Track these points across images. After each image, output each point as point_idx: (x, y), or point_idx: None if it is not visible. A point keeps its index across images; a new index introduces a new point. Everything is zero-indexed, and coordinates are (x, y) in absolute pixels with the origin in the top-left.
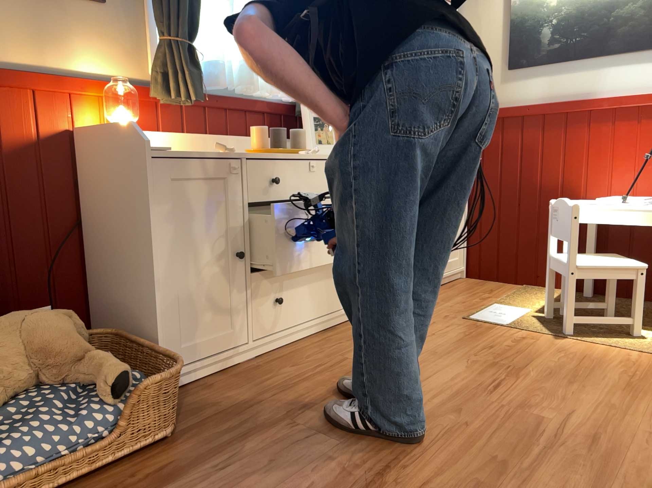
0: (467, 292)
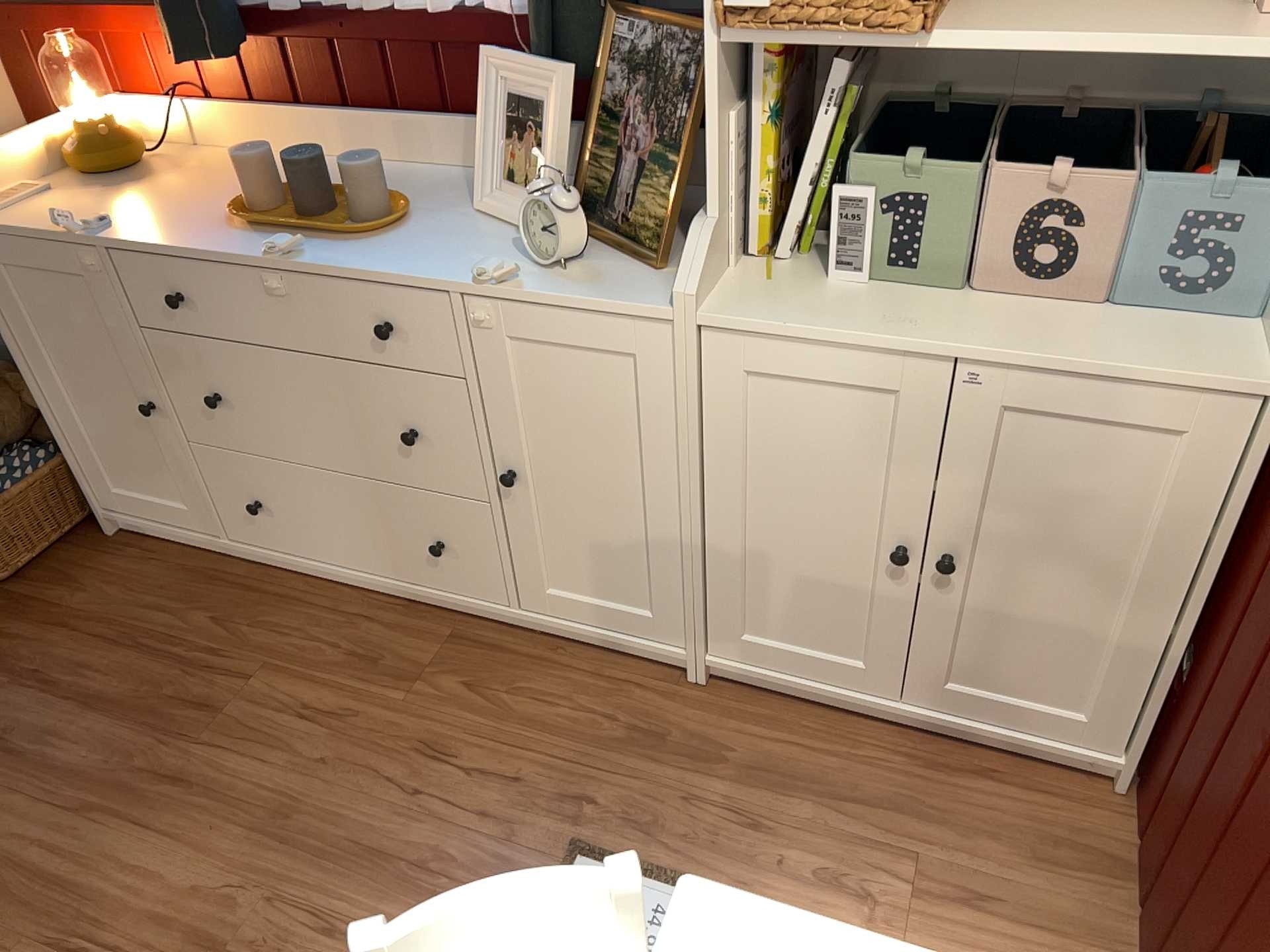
0: (886, 818)
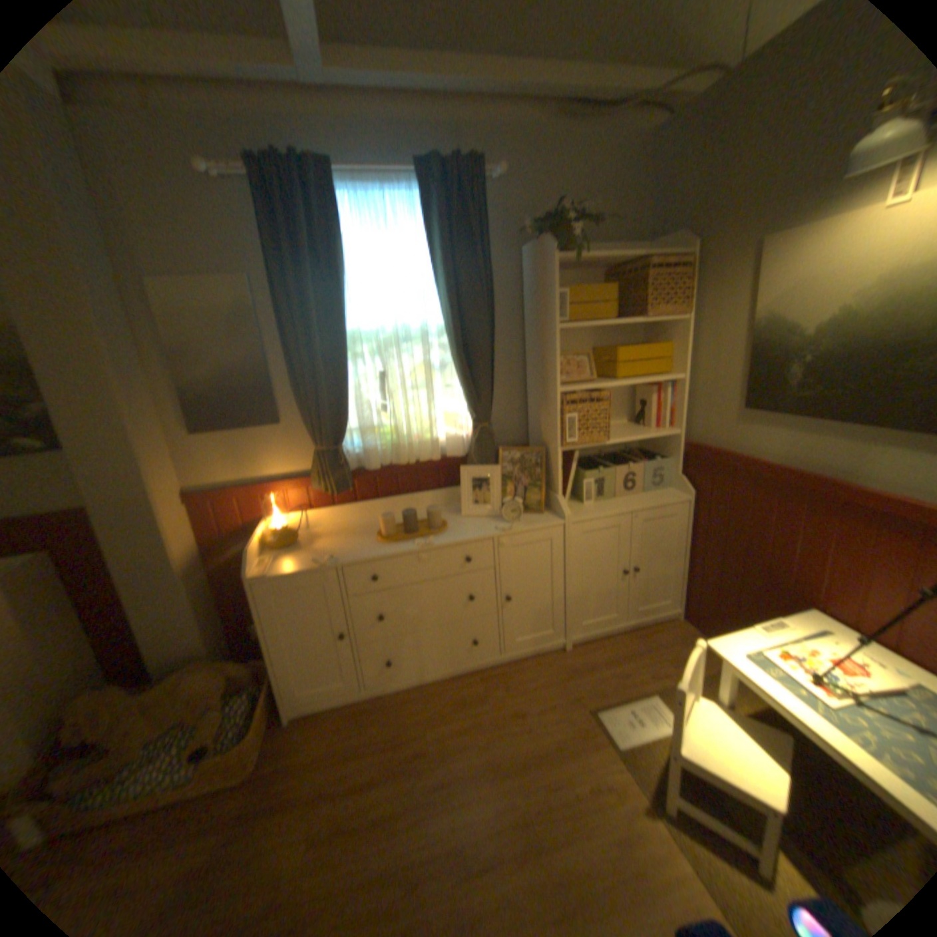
0: (652, 659)
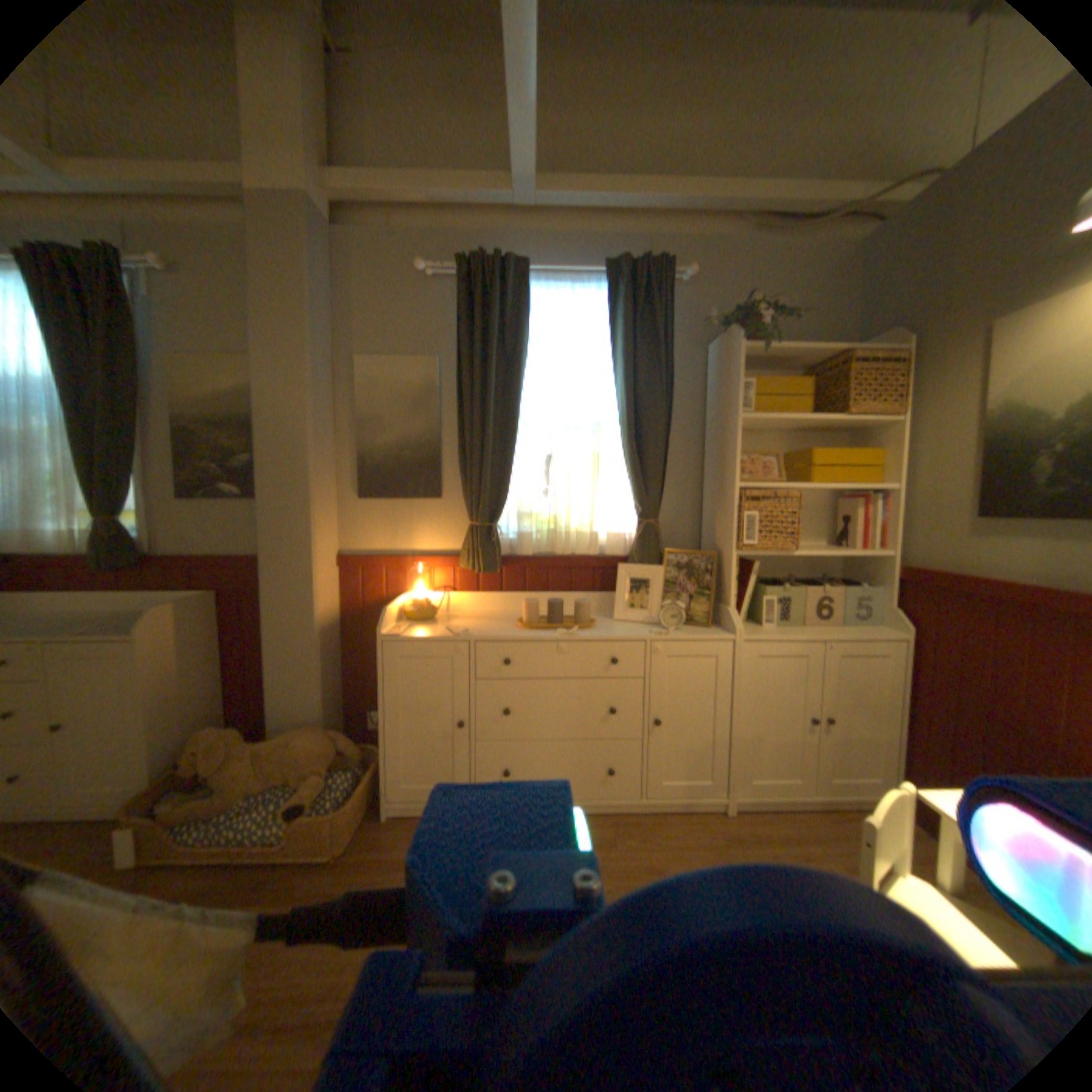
0: (850, 847)
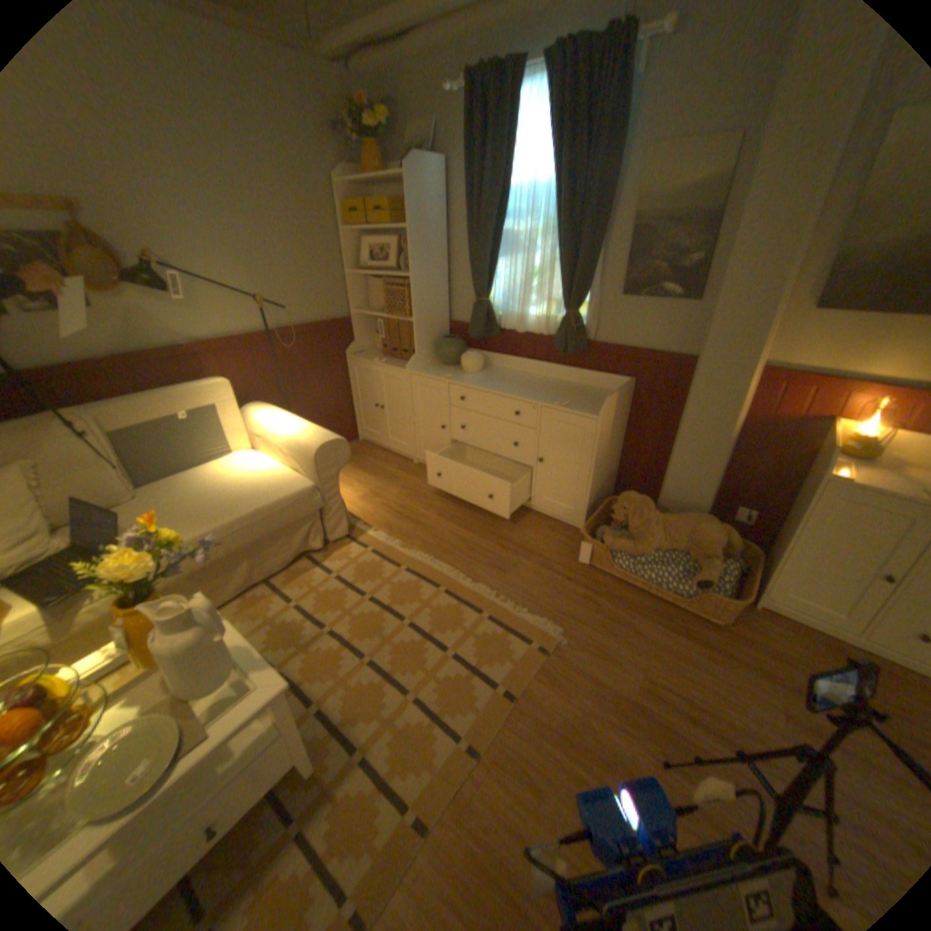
0: None
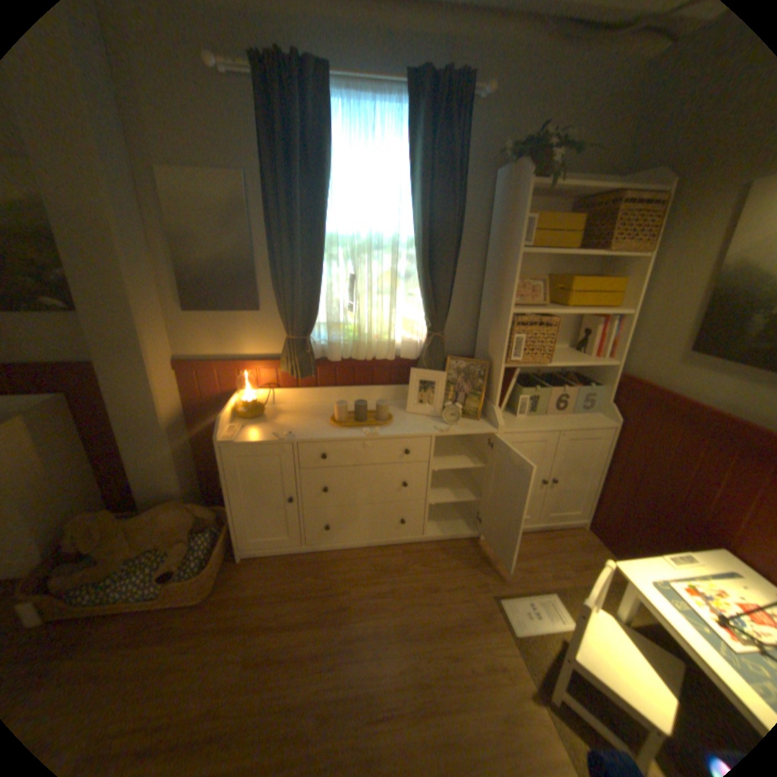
0: (556, 559)
